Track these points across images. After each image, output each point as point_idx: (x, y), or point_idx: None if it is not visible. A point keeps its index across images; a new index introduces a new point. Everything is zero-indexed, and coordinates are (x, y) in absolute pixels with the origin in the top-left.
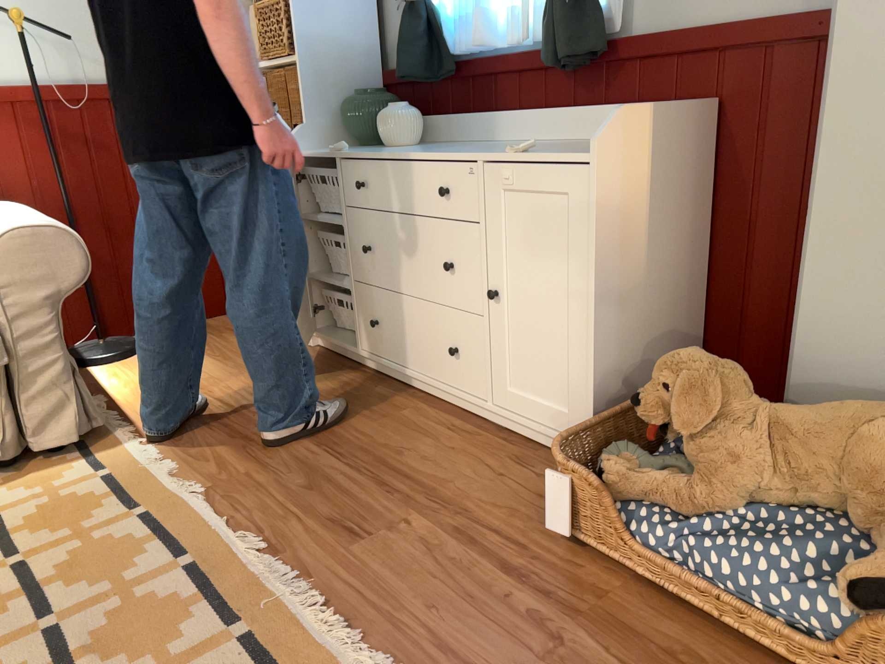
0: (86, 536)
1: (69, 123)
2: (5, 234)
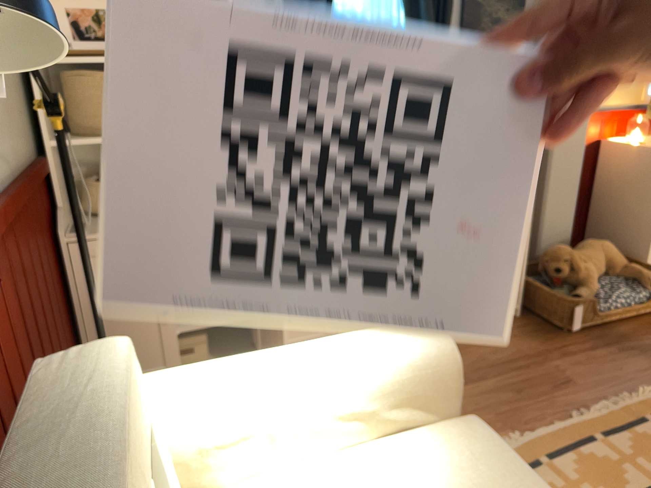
0: (577, 485)
1: (6, 248)
2: (445, 343)
